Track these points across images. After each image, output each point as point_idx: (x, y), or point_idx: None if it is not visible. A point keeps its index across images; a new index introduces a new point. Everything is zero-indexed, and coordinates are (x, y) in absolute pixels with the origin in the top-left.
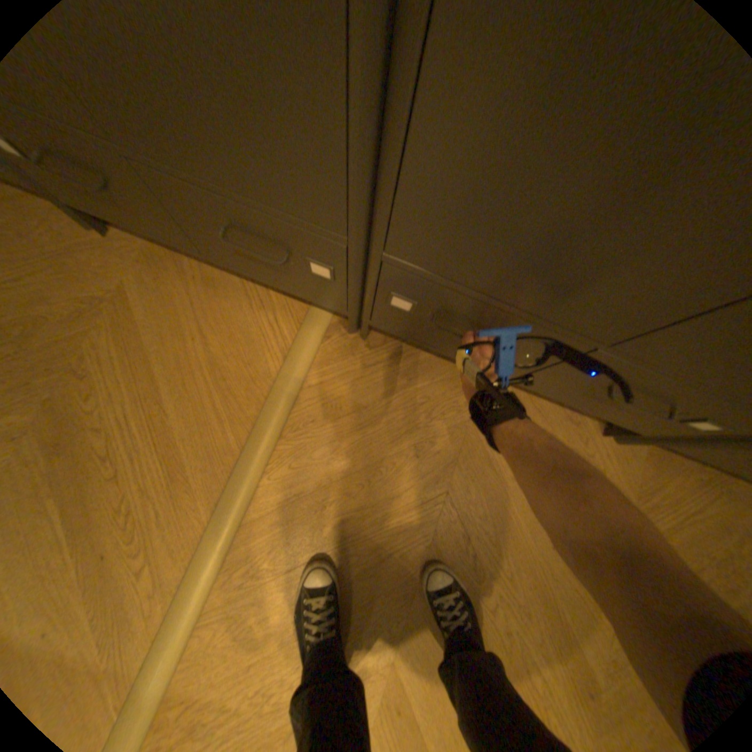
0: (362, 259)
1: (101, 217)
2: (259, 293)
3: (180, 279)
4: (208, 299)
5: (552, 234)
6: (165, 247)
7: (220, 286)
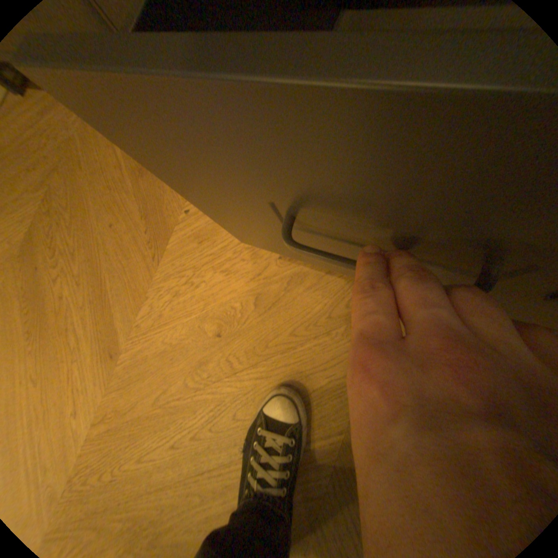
0: None
1: None
2: None
3: None
4: None
5: None
6: None
7: None
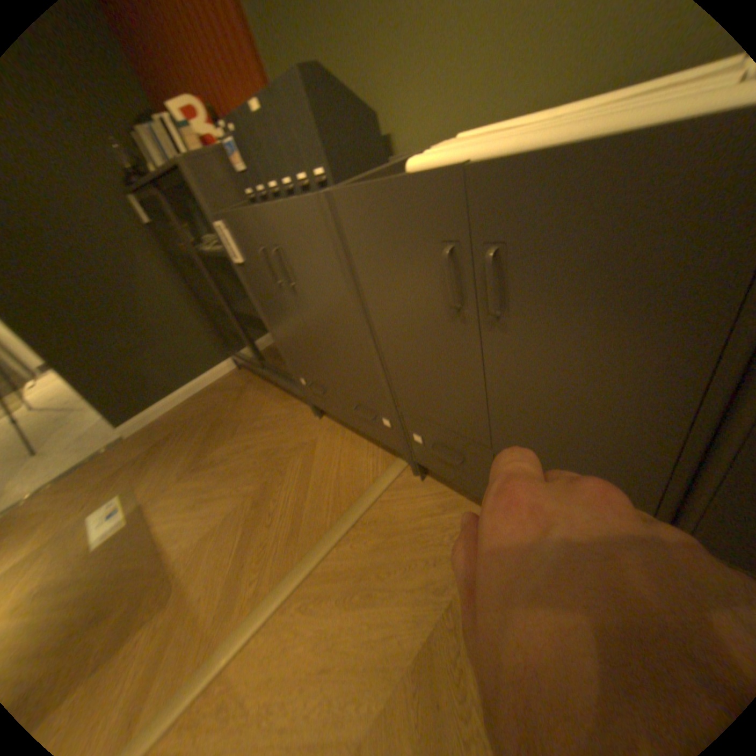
0: (397, 412)
1: (322, 407)
2: (375, 447)
3: (342, 438)
4: (350, 447)
5: (429, 389)
6: (342, 424)
7: (358, 442)
